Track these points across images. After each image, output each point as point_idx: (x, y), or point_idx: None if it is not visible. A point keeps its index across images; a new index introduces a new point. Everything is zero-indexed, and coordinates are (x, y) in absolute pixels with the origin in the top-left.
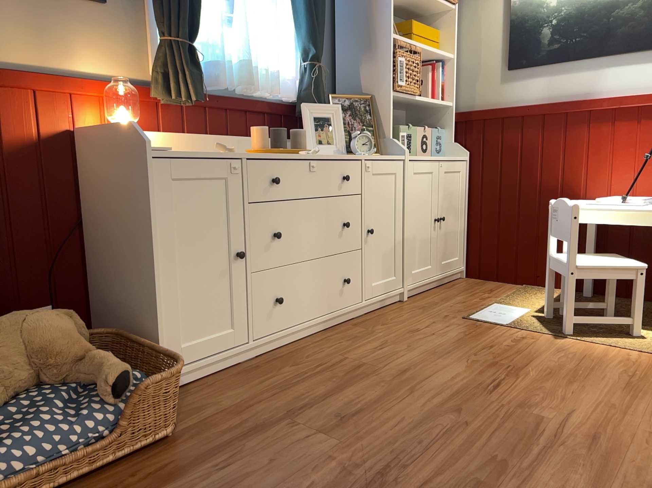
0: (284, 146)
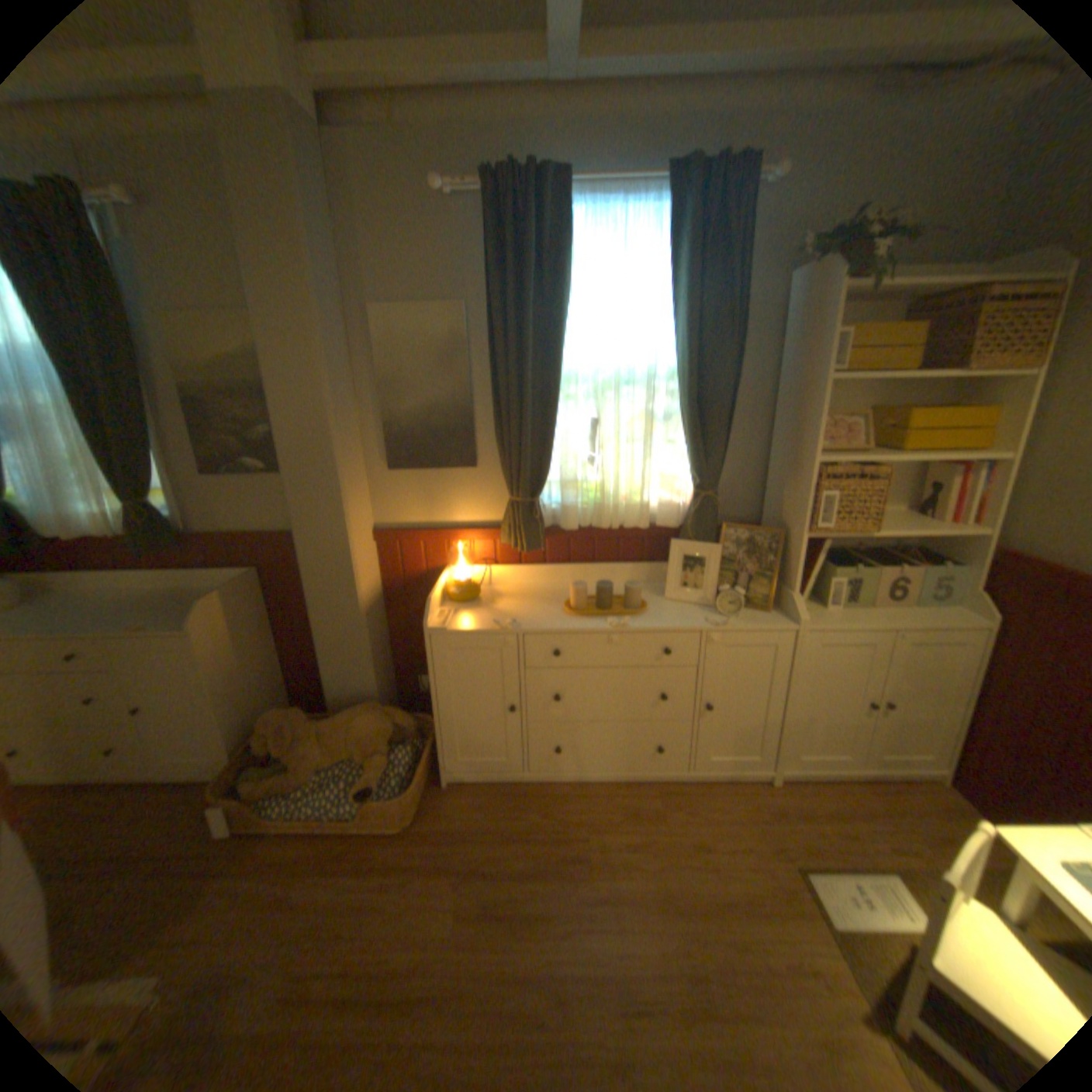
0: (606, 604)
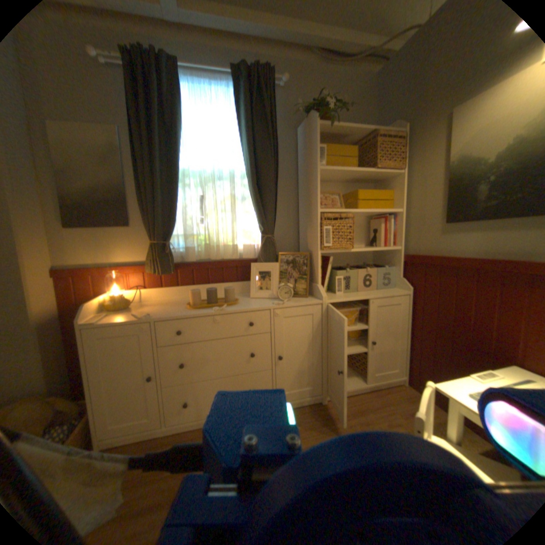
0: (213, 300)
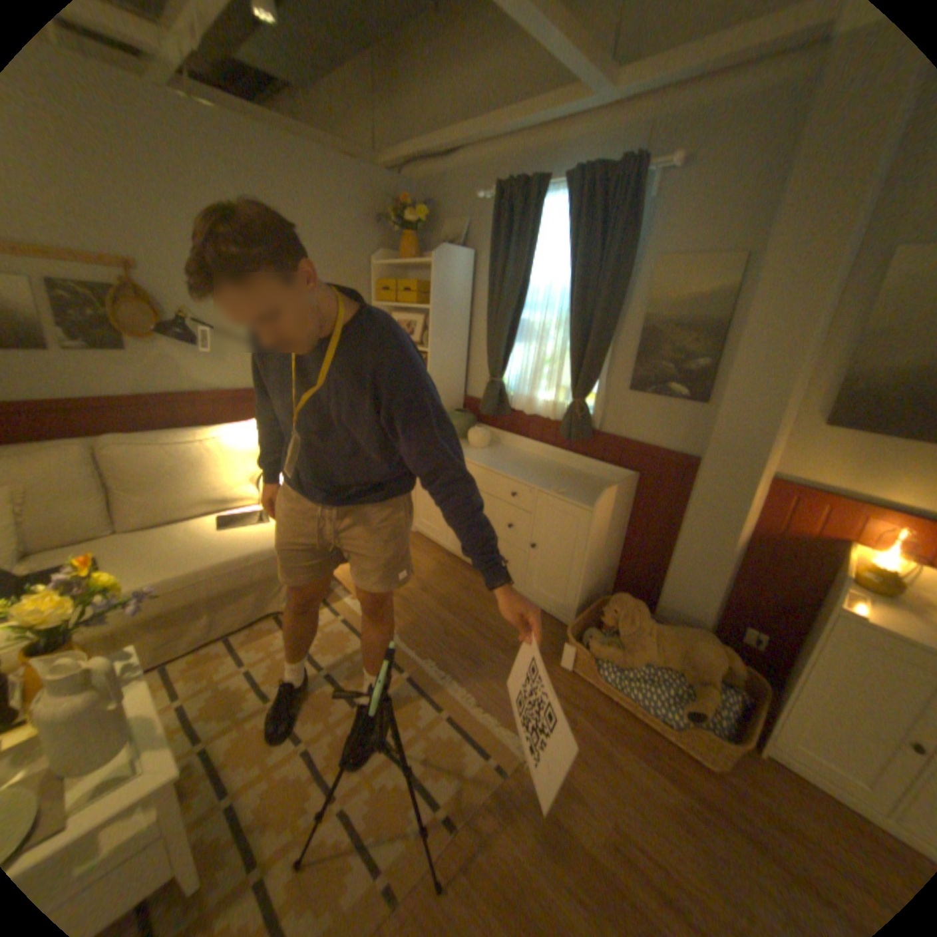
0: None
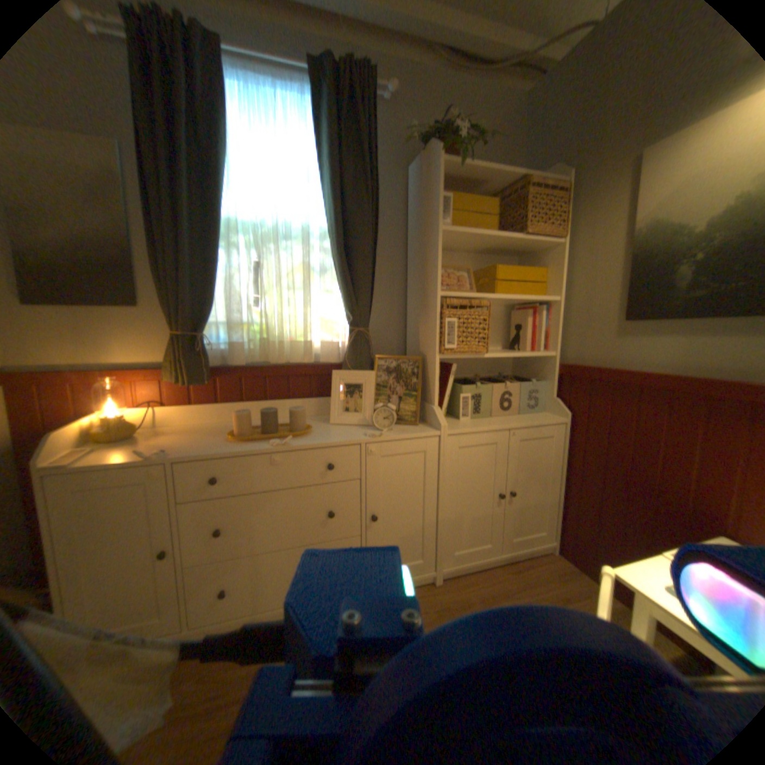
0: (272, 428)
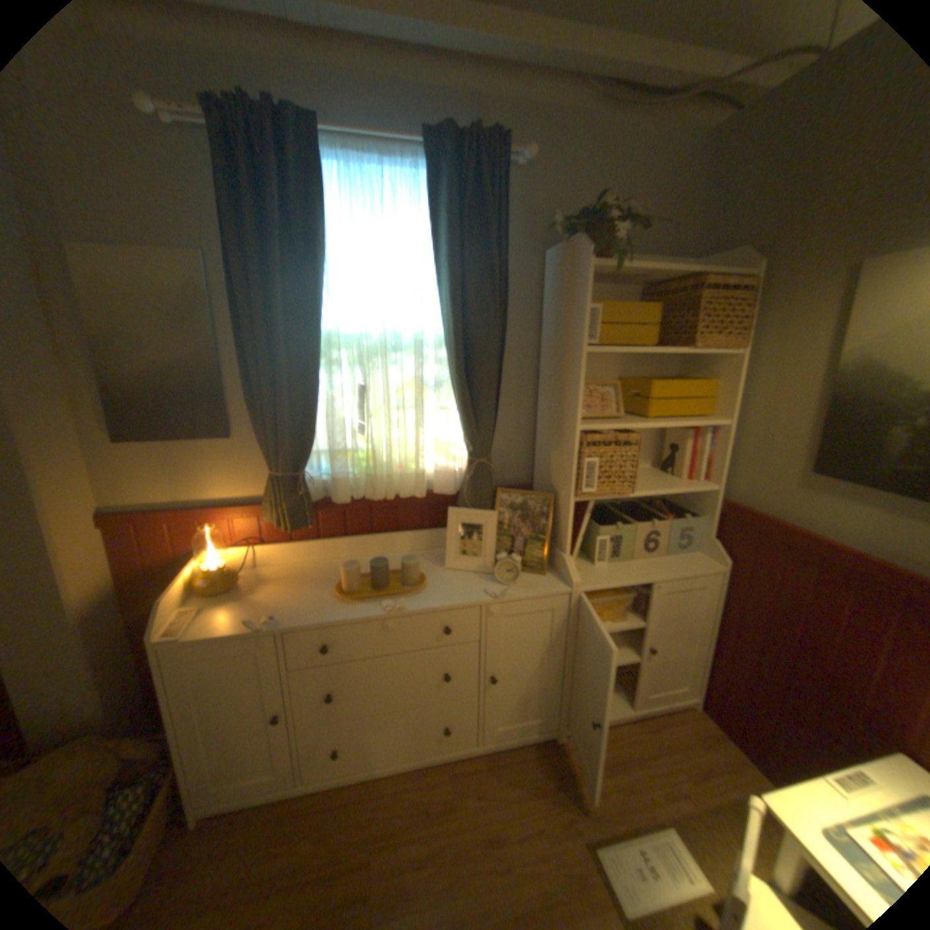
0: (382, 583)
